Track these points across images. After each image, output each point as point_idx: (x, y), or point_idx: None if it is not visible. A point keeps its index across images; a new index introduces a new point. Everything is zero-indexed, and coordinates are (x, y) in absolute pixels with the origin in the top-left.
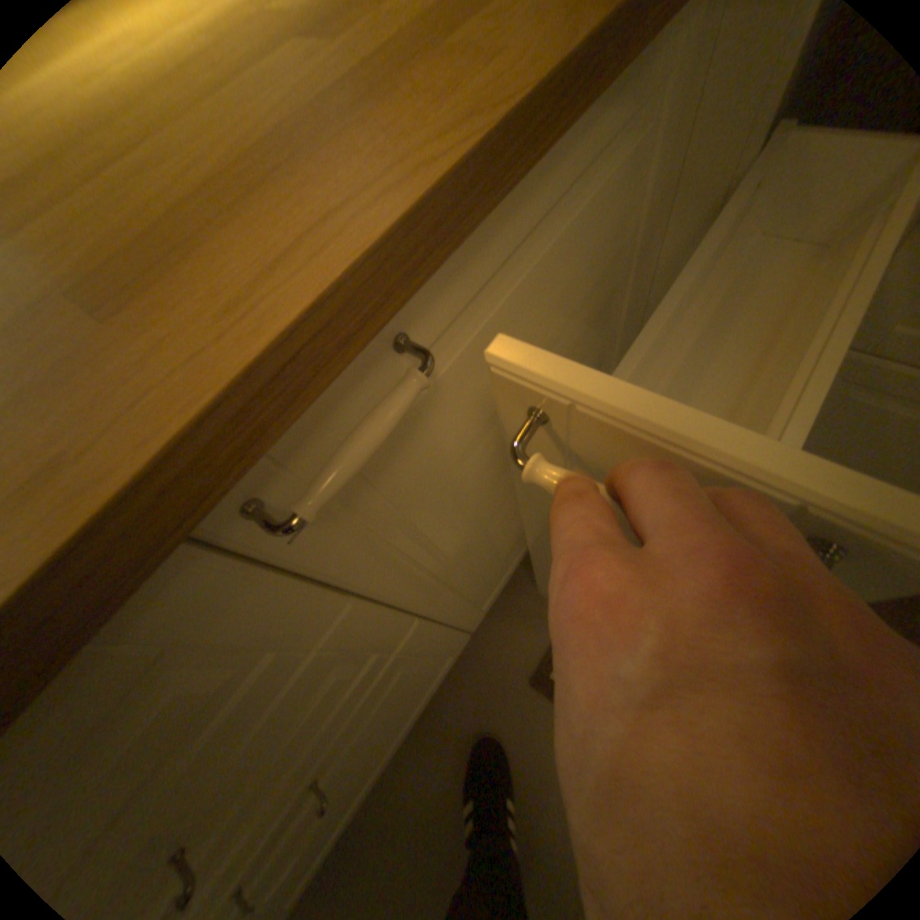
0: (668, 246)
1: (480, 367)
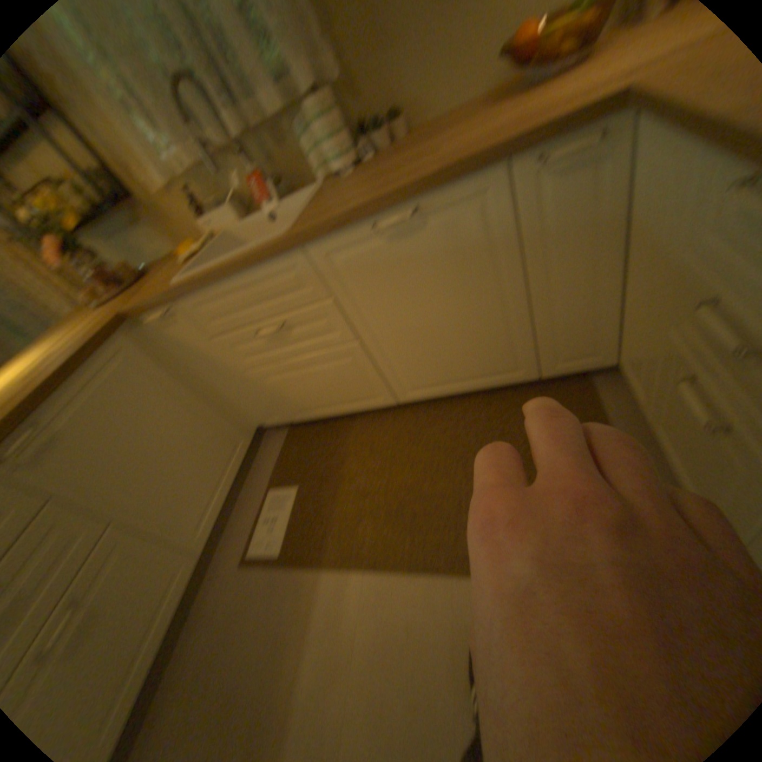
0: (192, 372)
1: (77, 430)
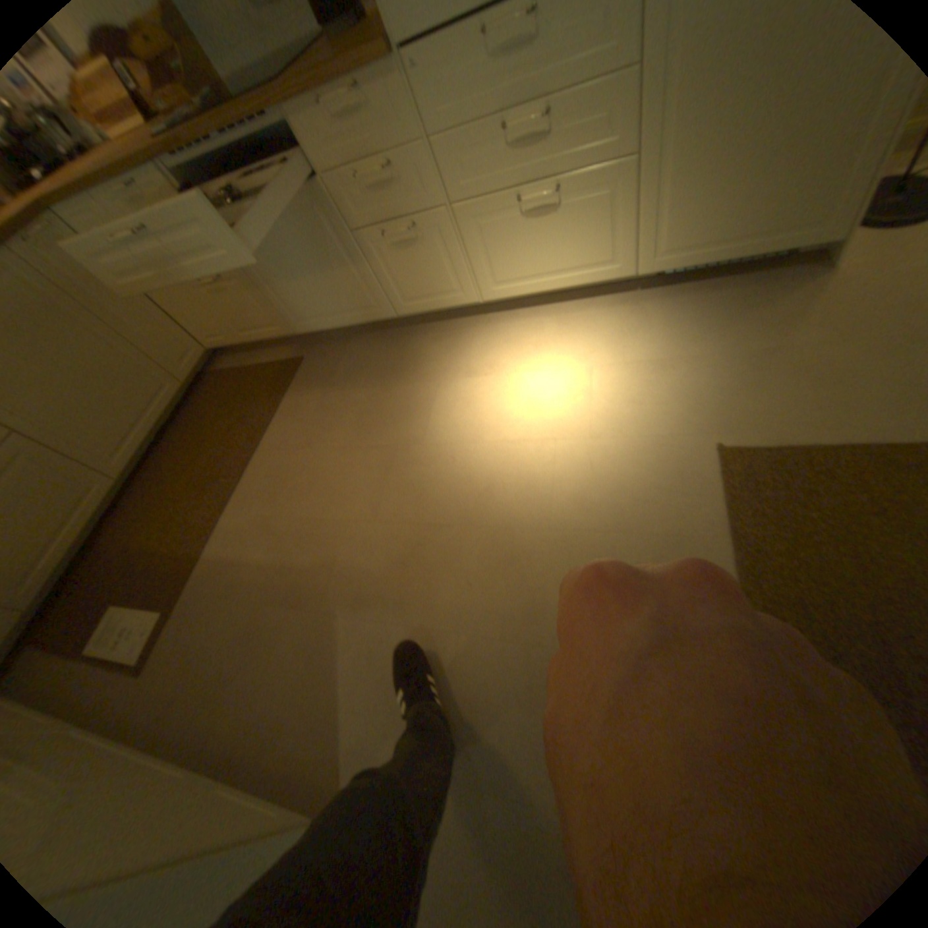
0: None
1: None
